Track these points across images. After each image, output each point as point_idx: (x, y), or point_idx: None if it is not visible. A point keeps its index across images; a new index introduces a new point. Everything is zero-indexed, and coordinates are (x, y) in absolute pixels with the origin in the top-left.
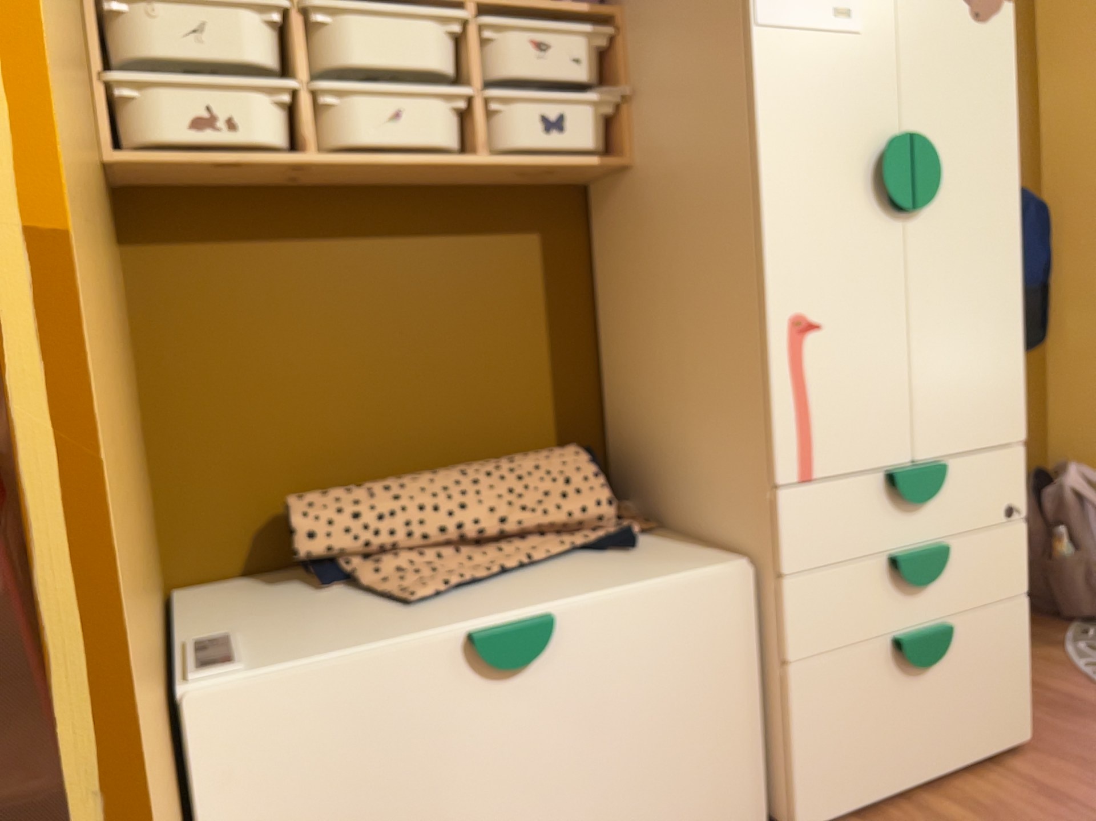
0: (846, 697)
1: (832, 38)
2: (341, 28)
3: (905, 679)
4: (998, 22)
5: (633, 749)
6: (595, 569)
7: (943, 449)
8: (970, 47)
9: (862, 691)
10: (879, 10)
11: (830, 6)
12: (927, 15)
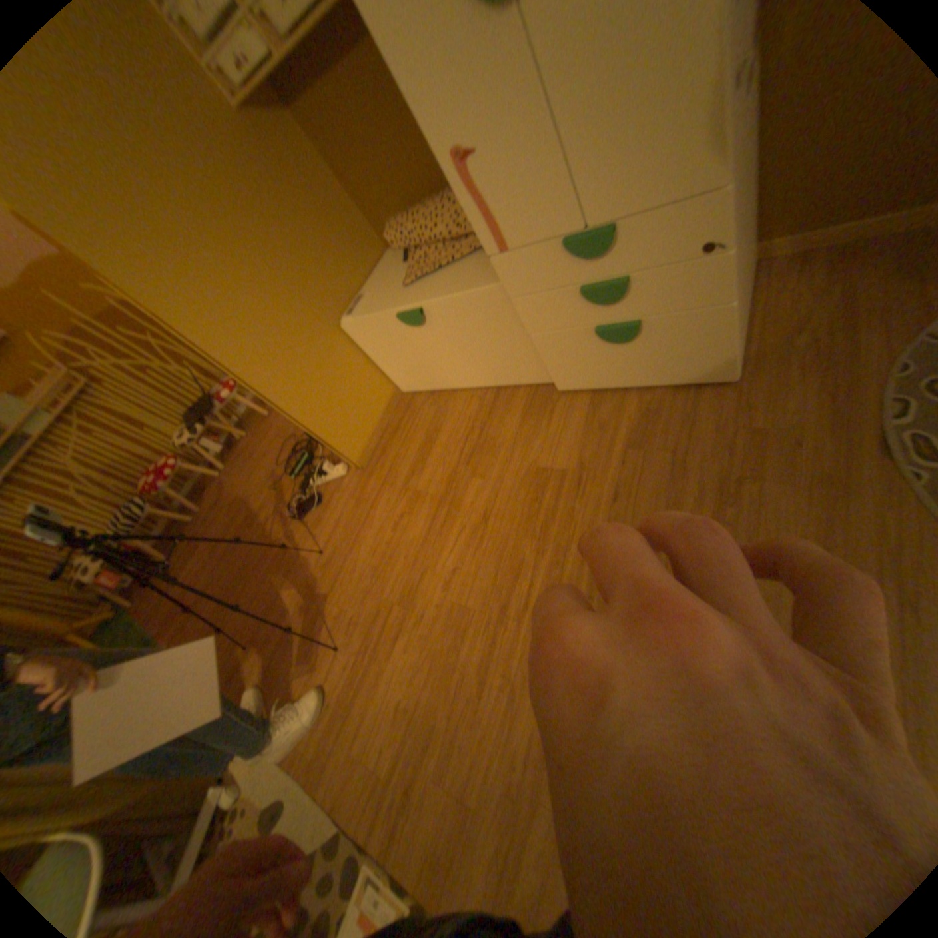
0: (568, 346)
1: None
2: None
3: (609, 342)
4: None
5: (479, 348)
6: (464, 270)
7: (614, 212)
8: None
9: (579, 345)
10: None
11: None
12: None
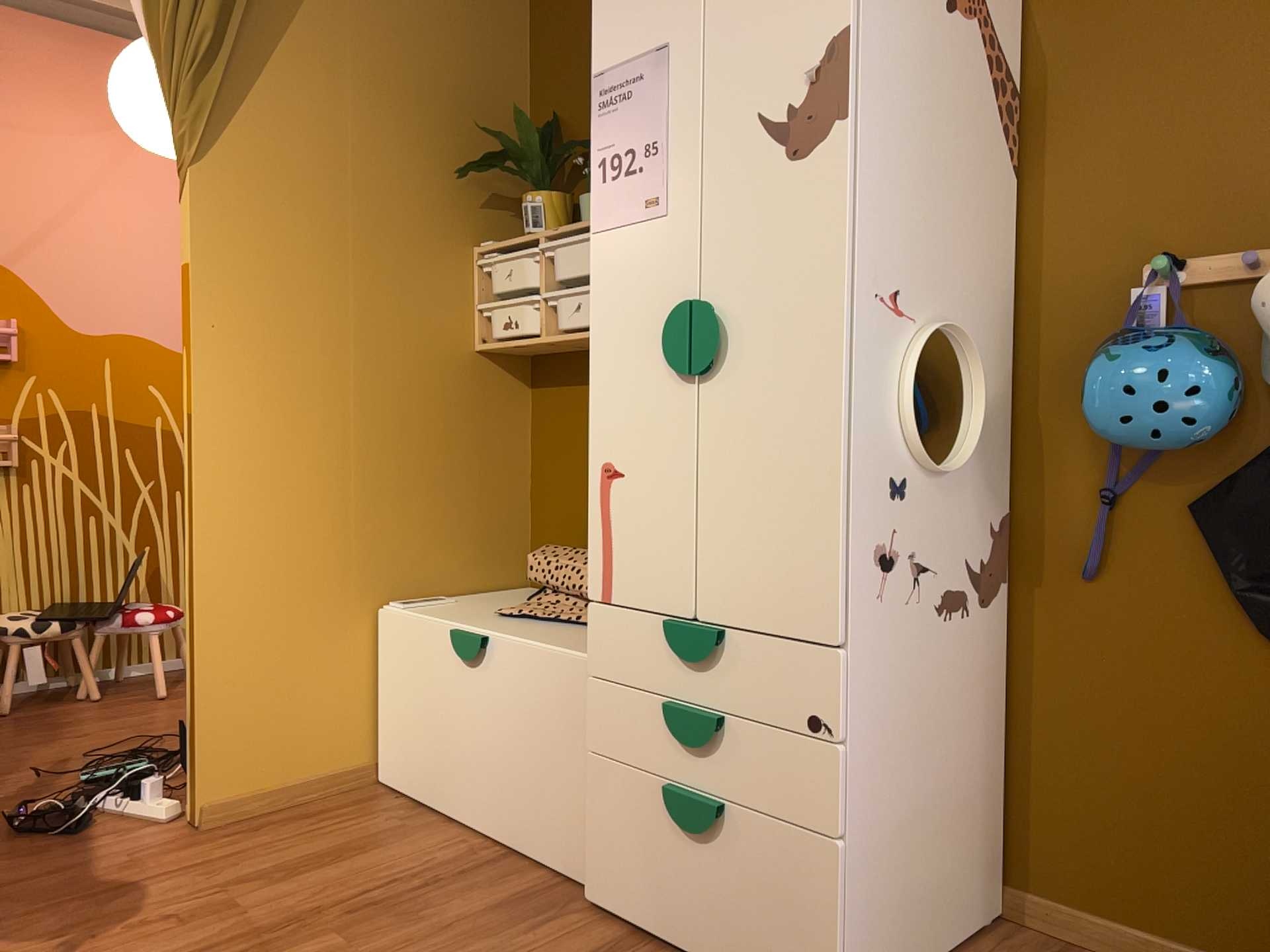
0: (624, 808)
1: (642, 226)
2: (559, 255)
3: (678, 832)
4: (819, 154)
5: (519, 754)
6: (573, 634)
7: (726, 618)
8: (781, 192)
9: (638, 814)
10: (683, 189)
11: (642, 199)
12: (732, 176)
